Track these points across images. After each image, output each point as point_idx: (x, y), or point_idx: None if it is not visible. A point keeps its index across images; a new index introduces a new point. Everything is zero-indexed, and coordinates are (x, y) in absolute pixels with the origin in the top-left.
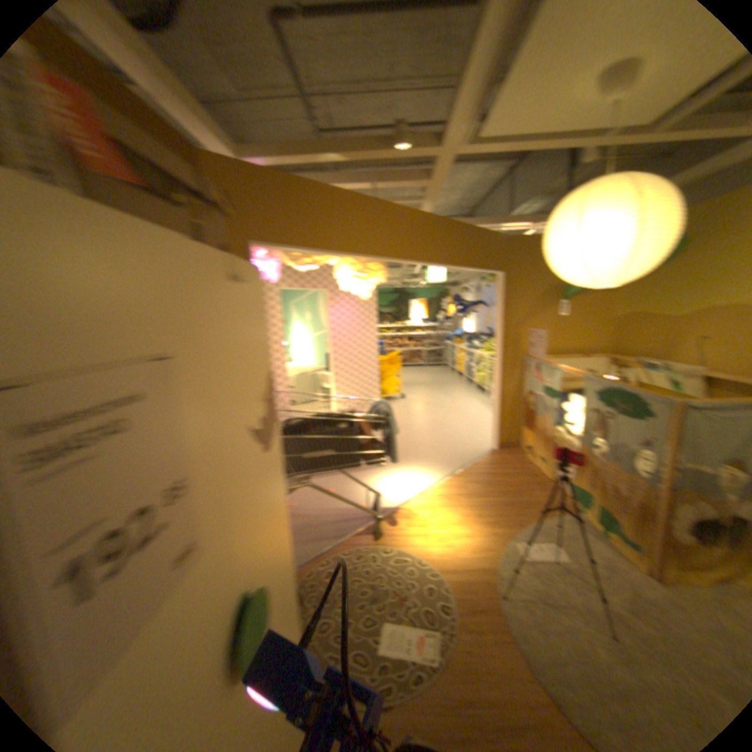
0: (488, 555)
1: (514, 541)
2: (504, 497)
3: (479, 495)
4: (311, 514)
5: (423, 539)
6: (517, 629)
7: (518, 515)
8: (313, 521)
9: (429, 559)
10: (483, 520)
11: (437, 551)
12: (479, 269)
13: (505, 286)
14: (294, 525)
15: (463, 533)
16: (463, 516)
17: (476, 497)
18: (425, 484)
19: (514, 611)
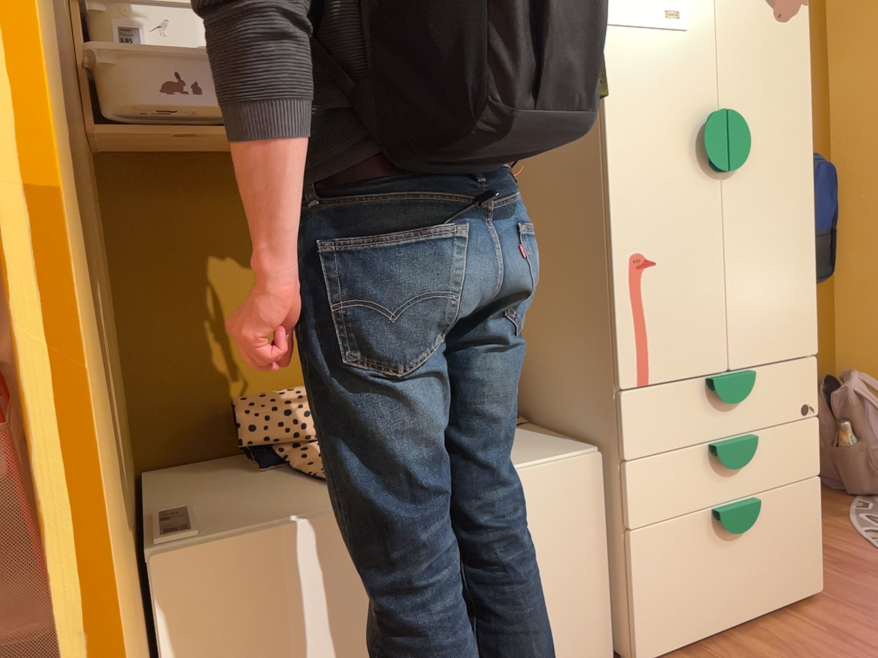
0: None
1: None
2: None
3: None
4: None
5: None
6: None
7: None
8: None
9: None
10: None
11: None
12: None
13: None
14: None
15: None
16: None
17: None
18: None
19: None
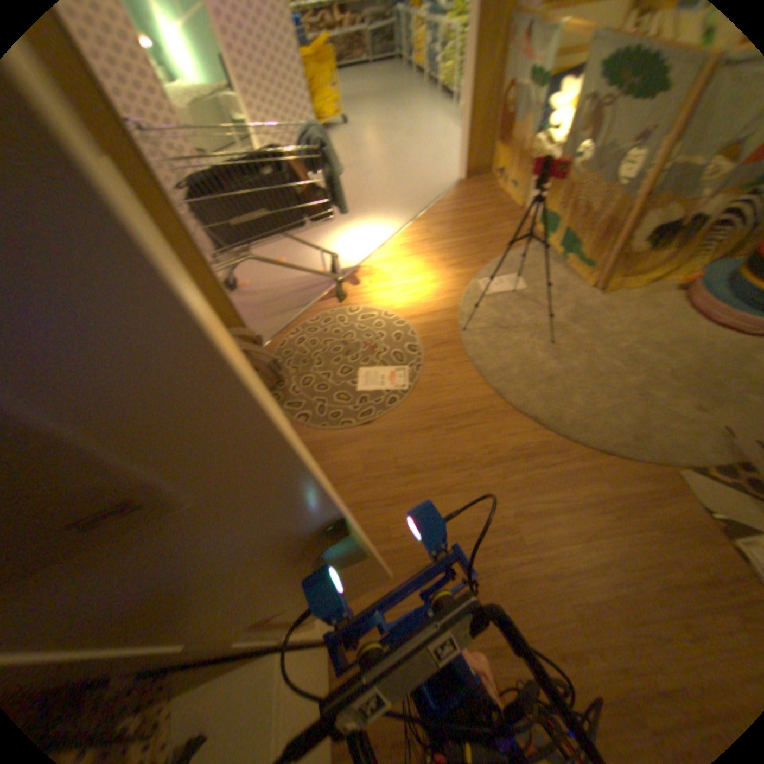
0: (448, 295)
1: (473, 278)
2: (466, 236)
3: (440, 237)
4: (265, 289)
5: (385, 292)
6: (471, 350)
7: (479, 252)
8: (268, 296)
9: (392, 309)
10: (444, 263)
11: (399, 301)
12: None
13: None
14: (250, 303)
15: (424, 280)
16: (424, 263)
17: (437, 240)
18: (383, 236)
19: (469, 337)
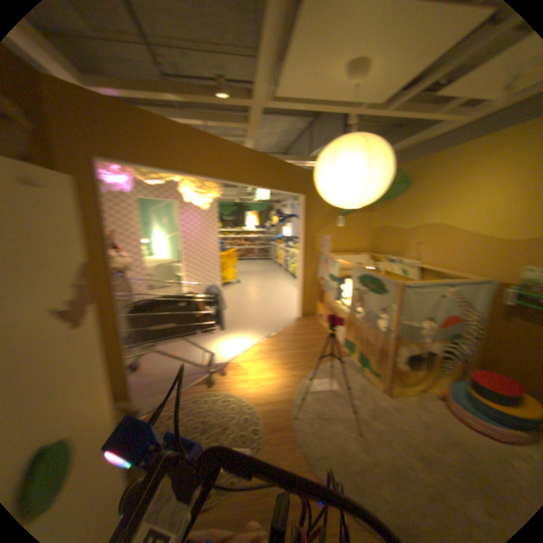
0: (288, 390)
1: (306, 379)
2: (302, 350)
3: (285, 349)
4: (160, 373)
5: (244, 384)
6: (302, 438)
7: (310, 362)
8: (160, 378)
9: (247, 397)
10: (287, 367)
11: (253, 391)
12: (287, 192)
13: (305, 205)
14: (144, 383)
15: (272, 377)
16: (274, 365)
17: (284, 351)
18: (249, 345)
19: (301, 426)
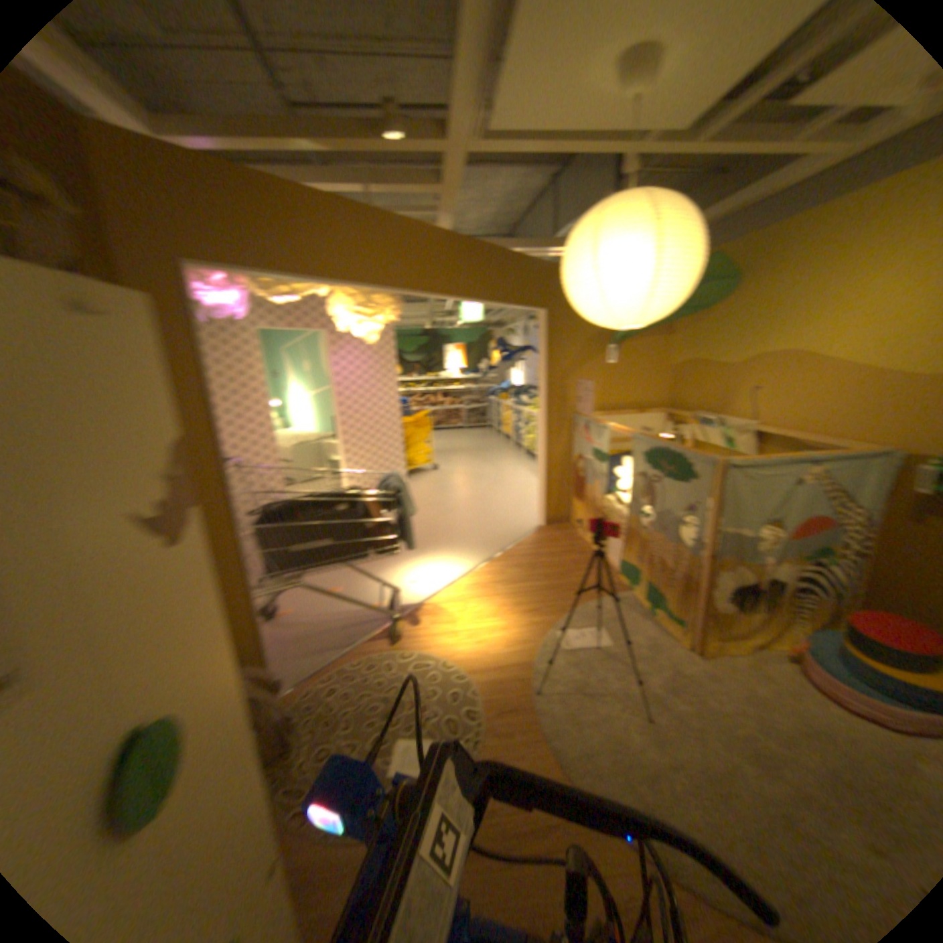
0: (524, 648)
1: (554, 629)
2: (547, 581)
3: (519, 580)
4: (311, 621)
5: (450, 637)
6: (549, 725)
7: (561, 600)
8: (311, 629)
9: (456, 660)
10: (521, 609)
11: (465, 650)
12: (514, 305)
13: (548, 328)
14: (286, 637)
15: (497, 626)
16: (499, 606)
17: (516, 583)
18: (457, 573)
19: (547, 706)
